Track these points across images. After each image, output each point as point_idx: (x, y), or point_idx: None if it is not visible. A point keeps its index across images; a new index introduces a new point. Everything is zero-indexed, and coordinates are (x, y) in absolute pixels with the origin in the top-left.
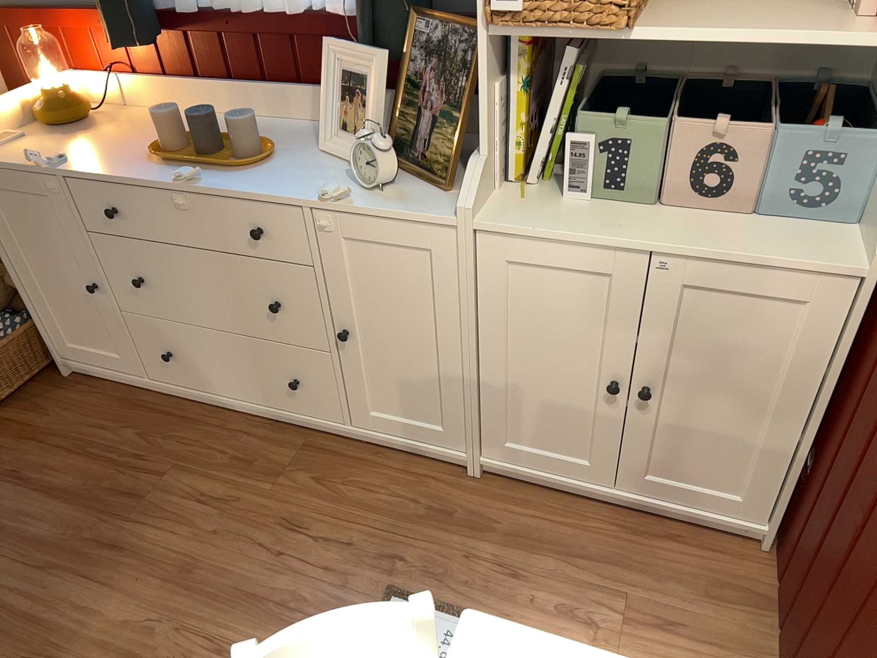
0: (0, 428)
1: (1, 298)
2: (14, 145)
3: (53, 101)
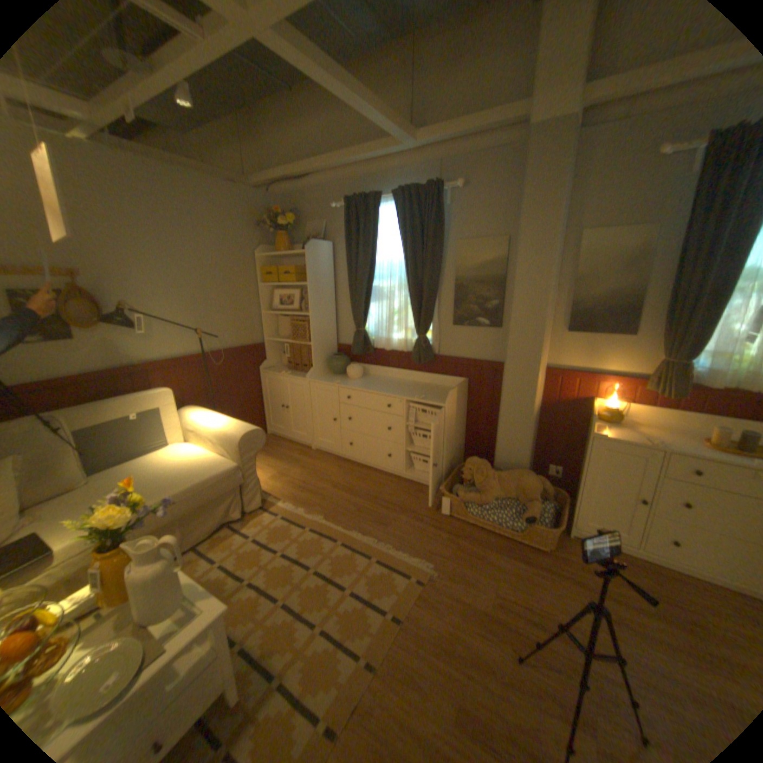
0: (562, 563)
1: (541, 492)
2: (607, 429)
3: (611, 411)
